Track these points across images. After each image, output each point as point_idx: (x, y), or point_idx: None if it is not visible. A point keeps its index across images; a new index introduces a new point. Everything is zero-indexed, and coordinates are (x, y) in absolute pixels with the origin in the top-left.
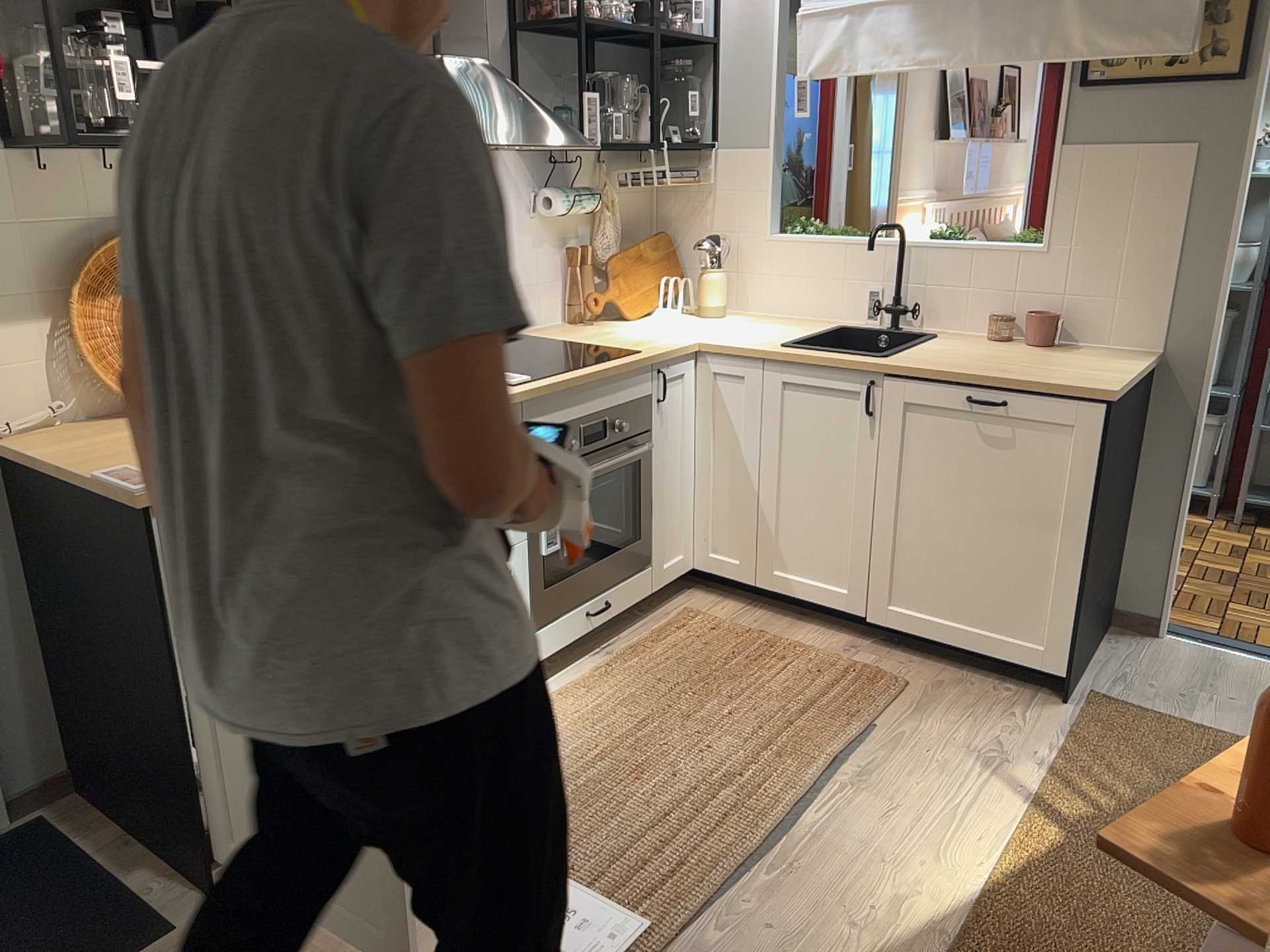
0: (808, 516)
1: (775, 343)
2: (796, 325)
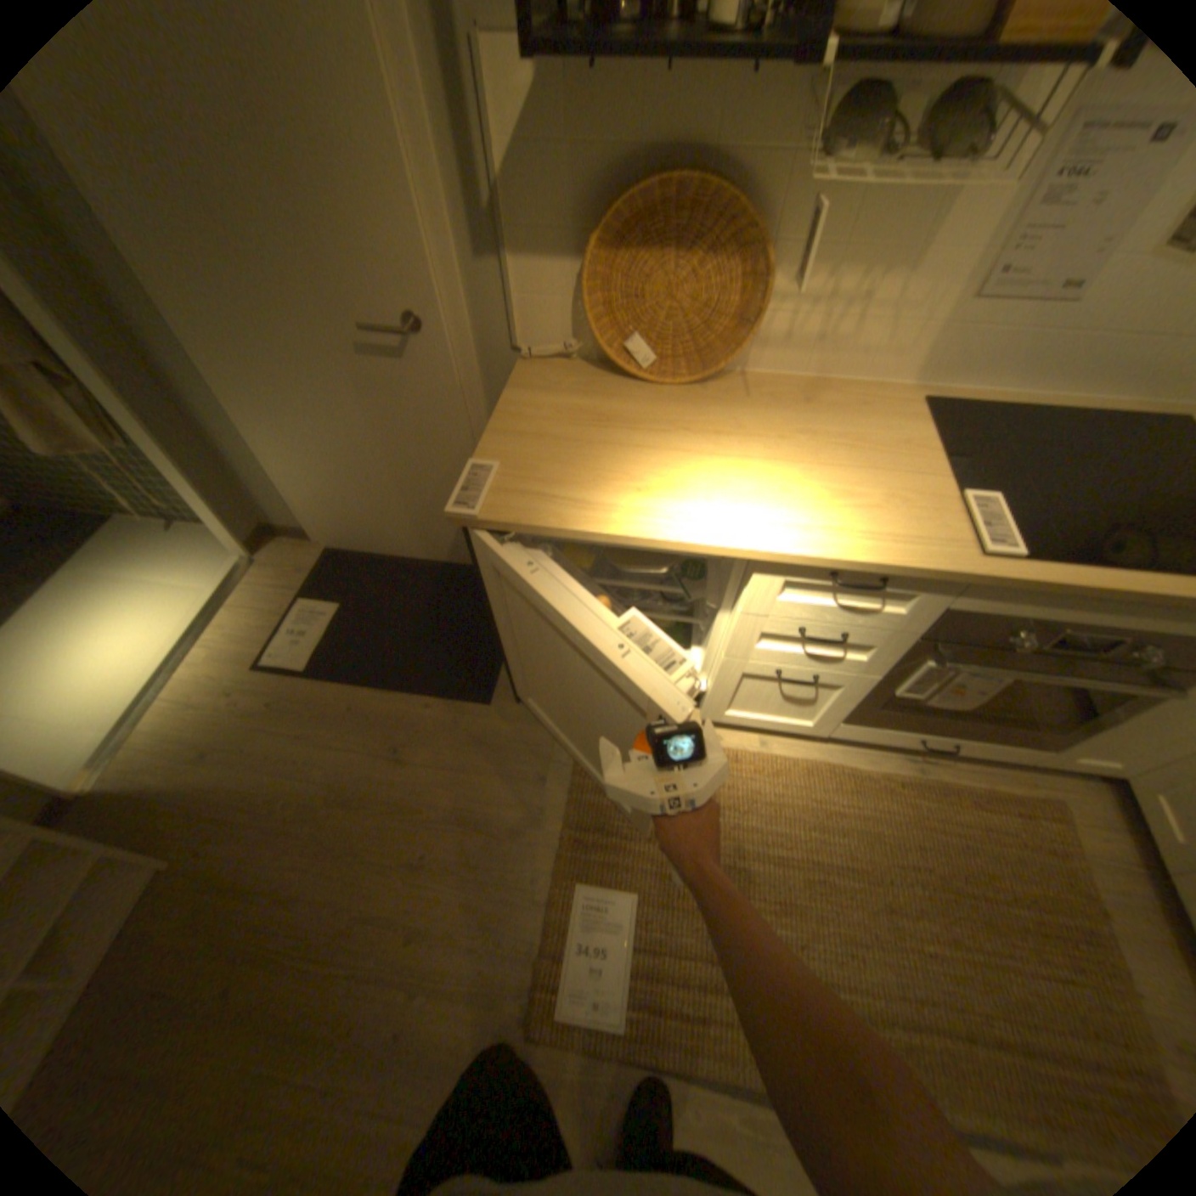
0: None
1: None
2: None
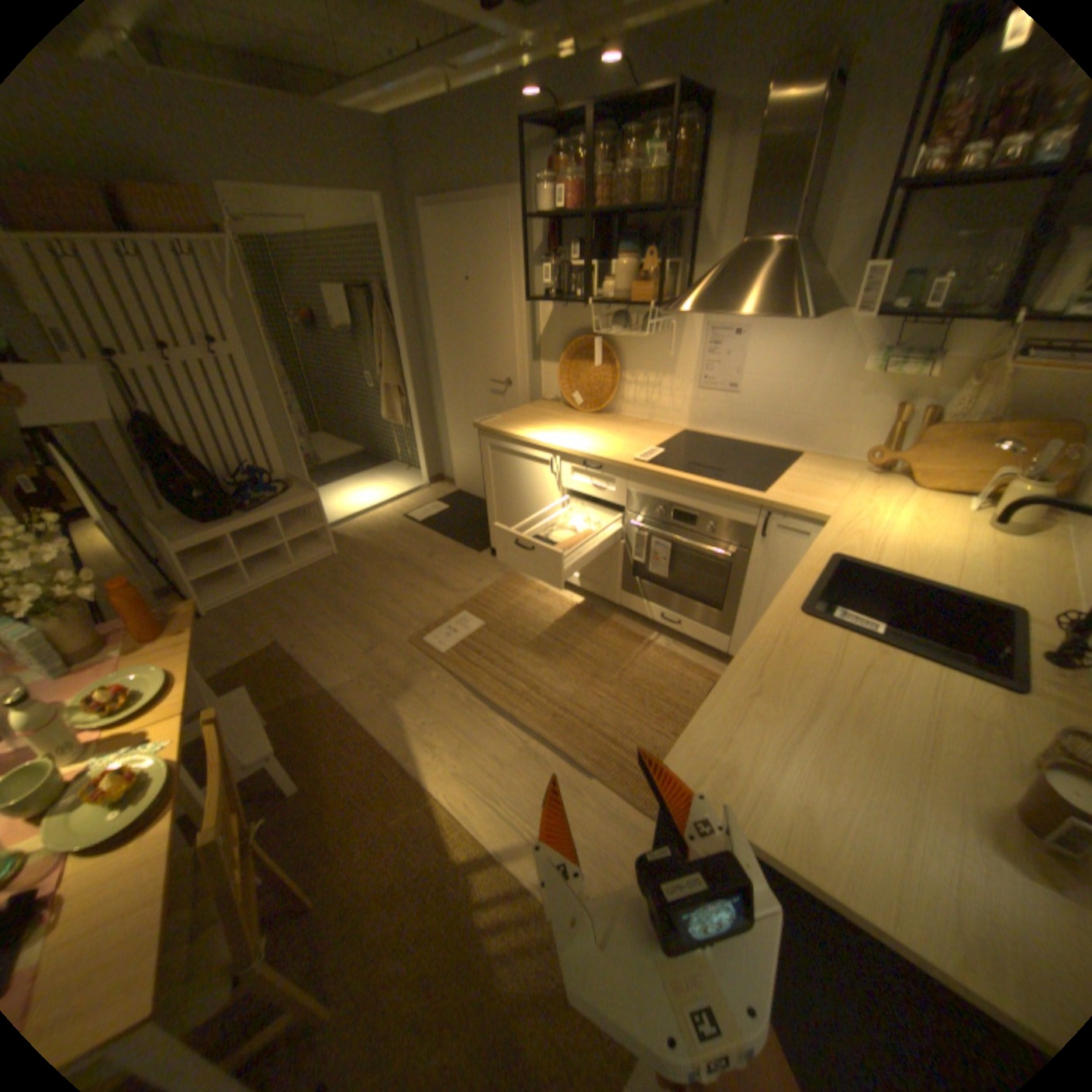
0: None
1: (849, 554)
2: (1006, 580)
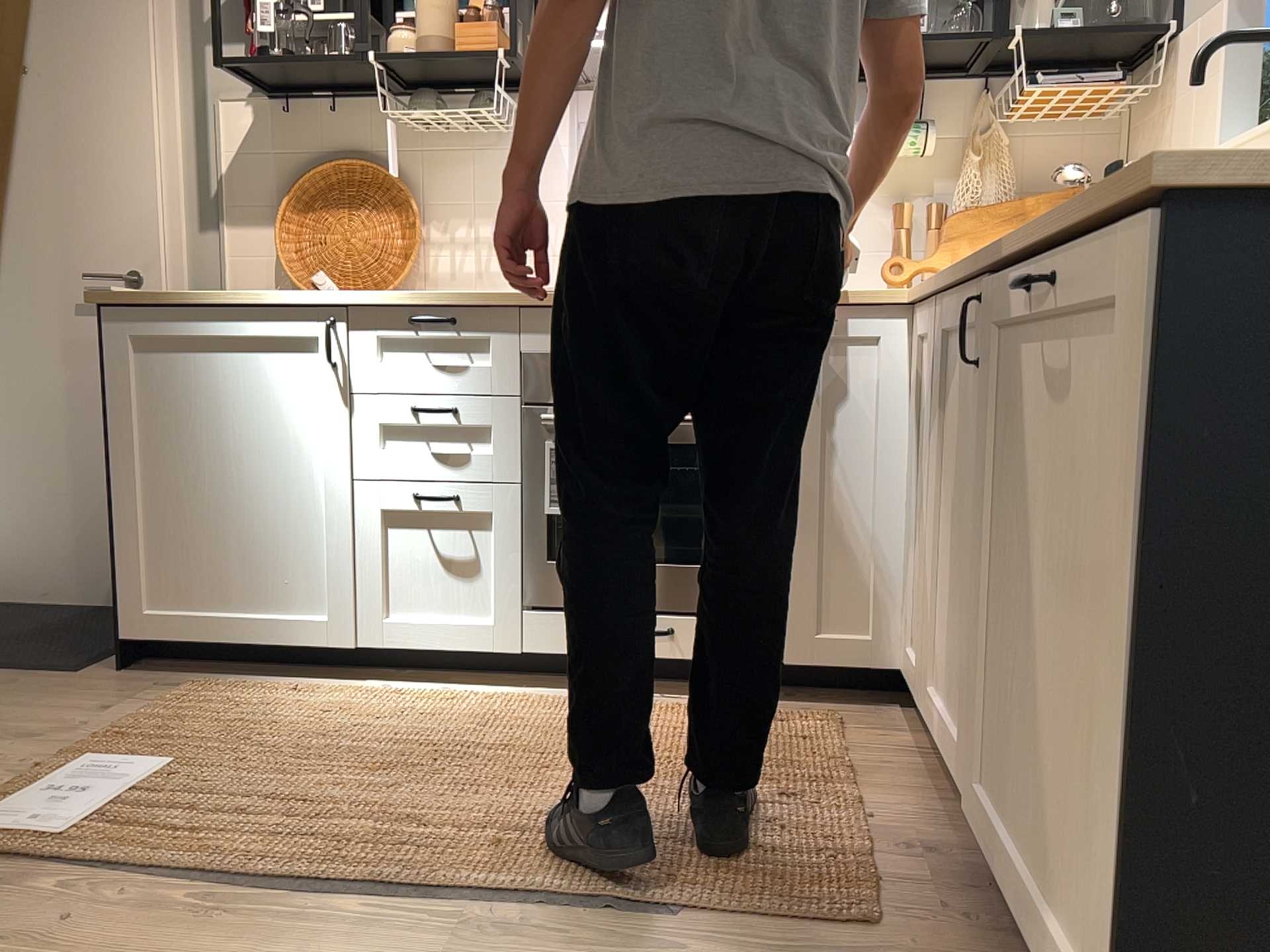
0: (955, 584)
1: None
2: None
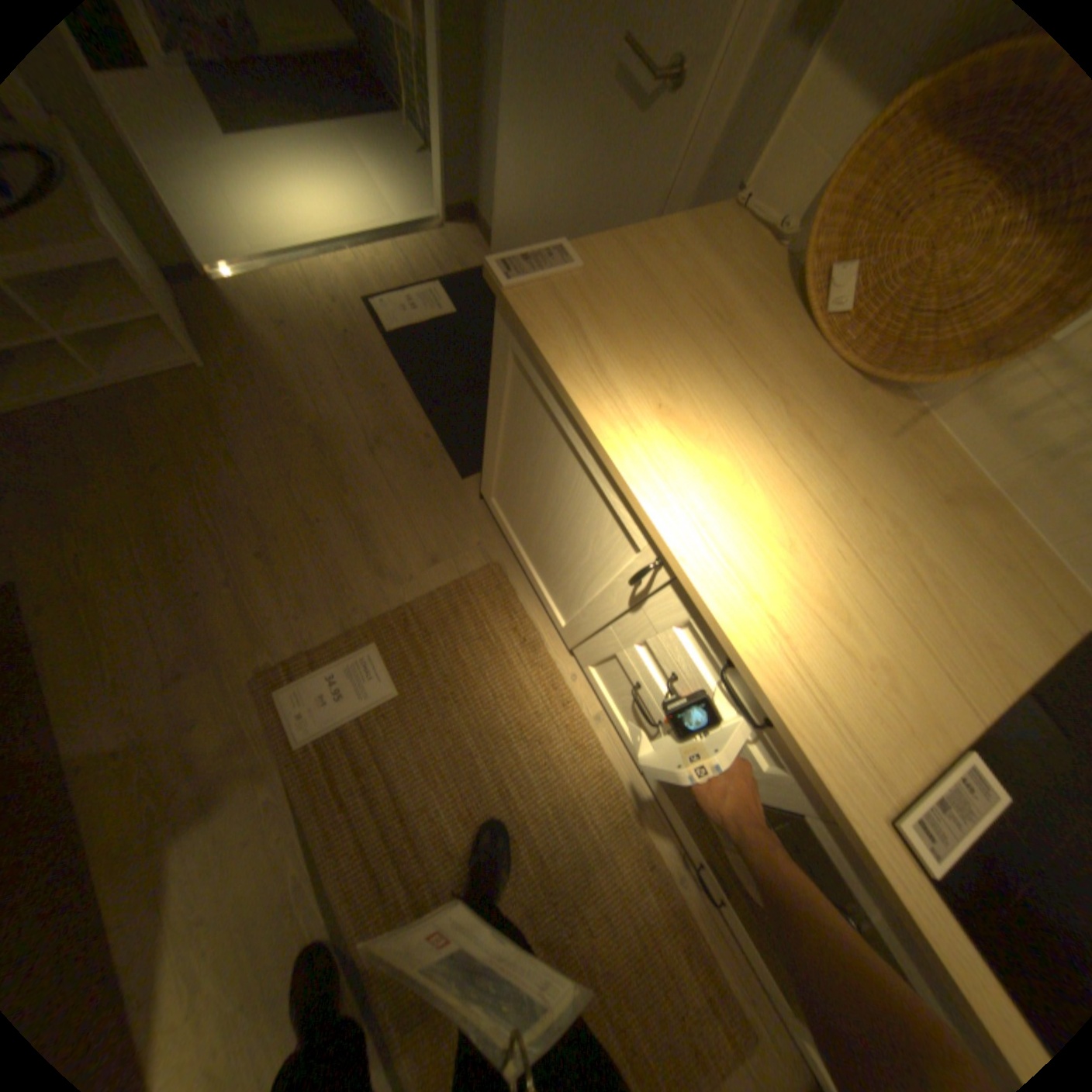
0: None
1: None
2: None
